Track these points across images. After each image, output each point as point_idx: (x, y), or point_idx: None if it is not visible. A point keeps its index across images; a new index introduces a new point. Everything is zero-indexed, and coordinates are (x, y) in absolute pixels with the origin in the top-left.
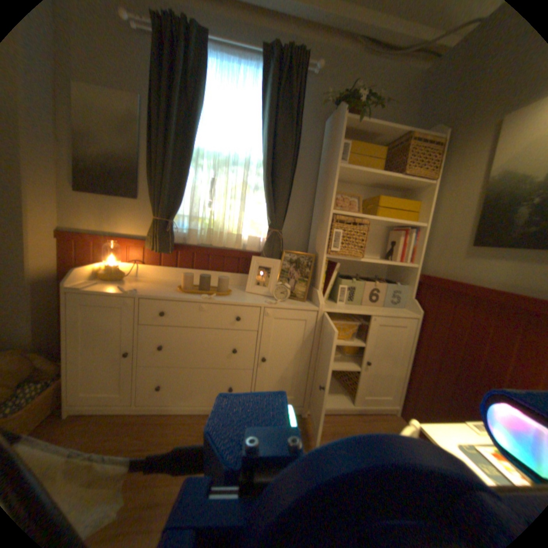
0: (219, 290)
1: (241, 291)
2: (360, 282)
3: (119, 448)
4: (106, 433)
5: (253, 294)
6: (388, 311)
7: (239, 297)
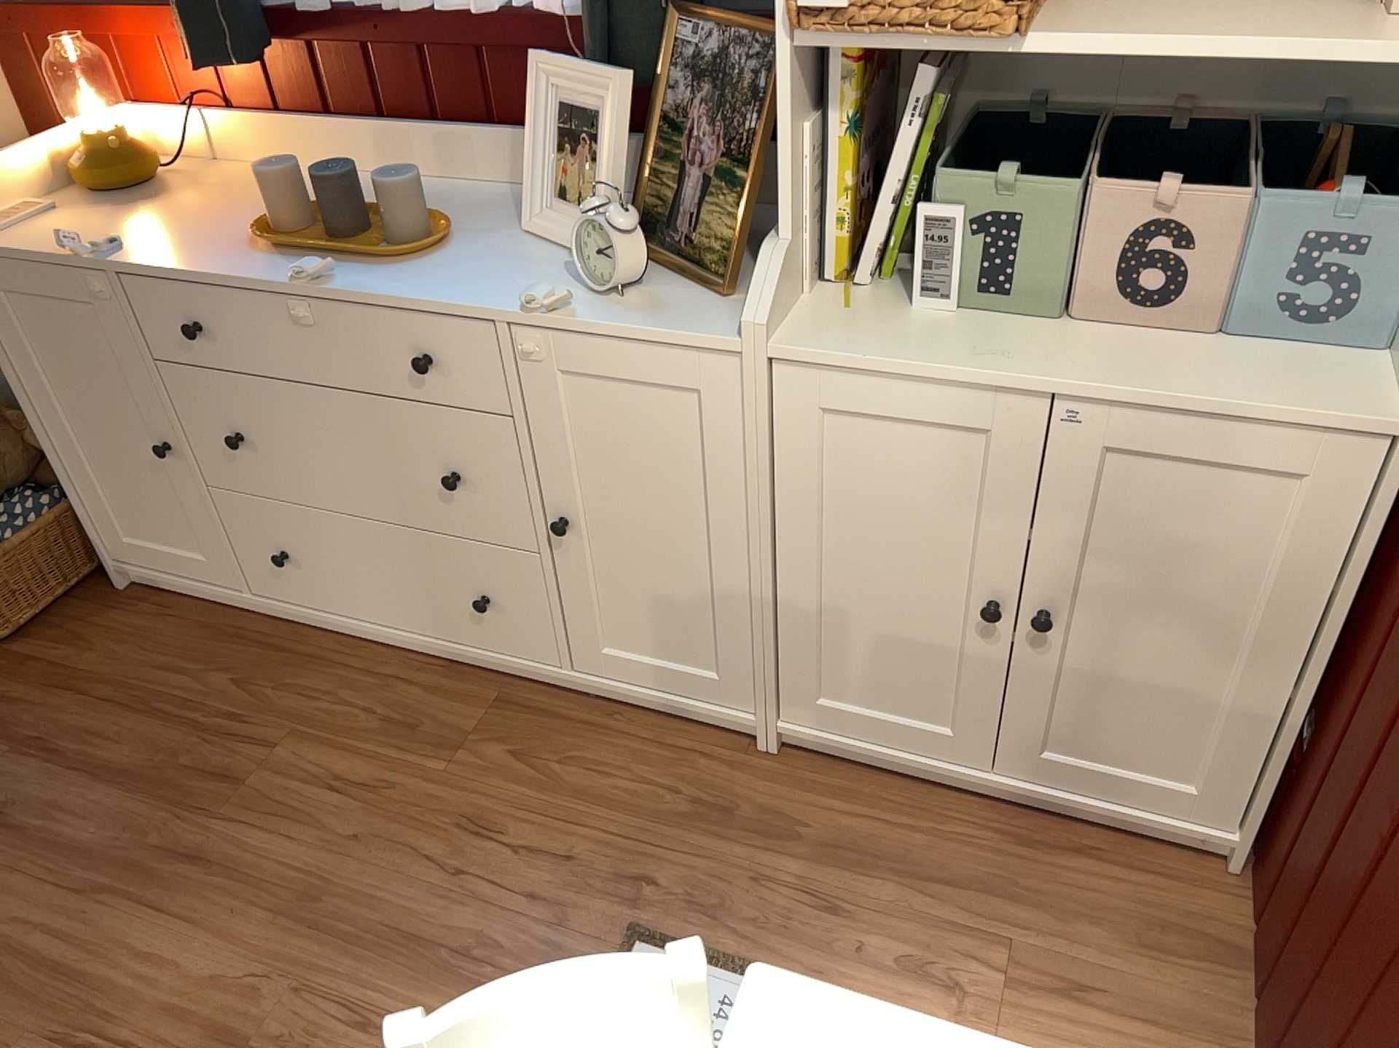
0: (398, 235)
1: (521, 232)
2: (1048, 186)
3: (209, 689)
4: (202, 644)
5: (550, 246)
6: (1197, 367)
7: (469, 266)
